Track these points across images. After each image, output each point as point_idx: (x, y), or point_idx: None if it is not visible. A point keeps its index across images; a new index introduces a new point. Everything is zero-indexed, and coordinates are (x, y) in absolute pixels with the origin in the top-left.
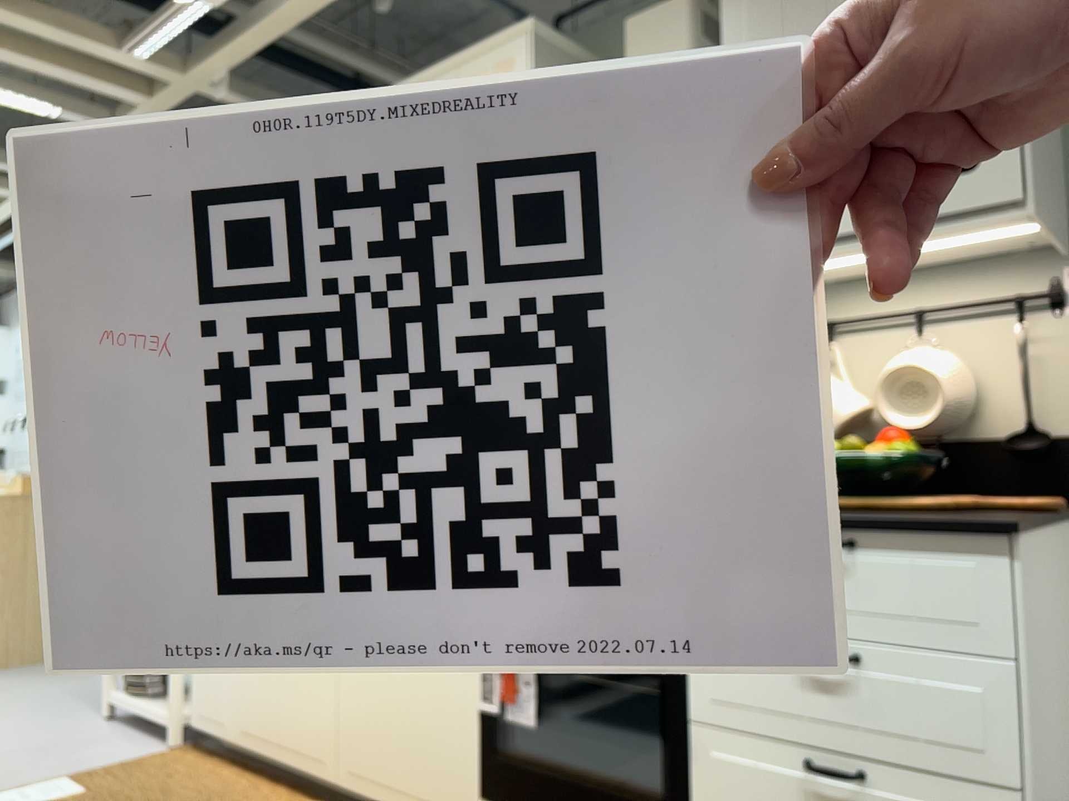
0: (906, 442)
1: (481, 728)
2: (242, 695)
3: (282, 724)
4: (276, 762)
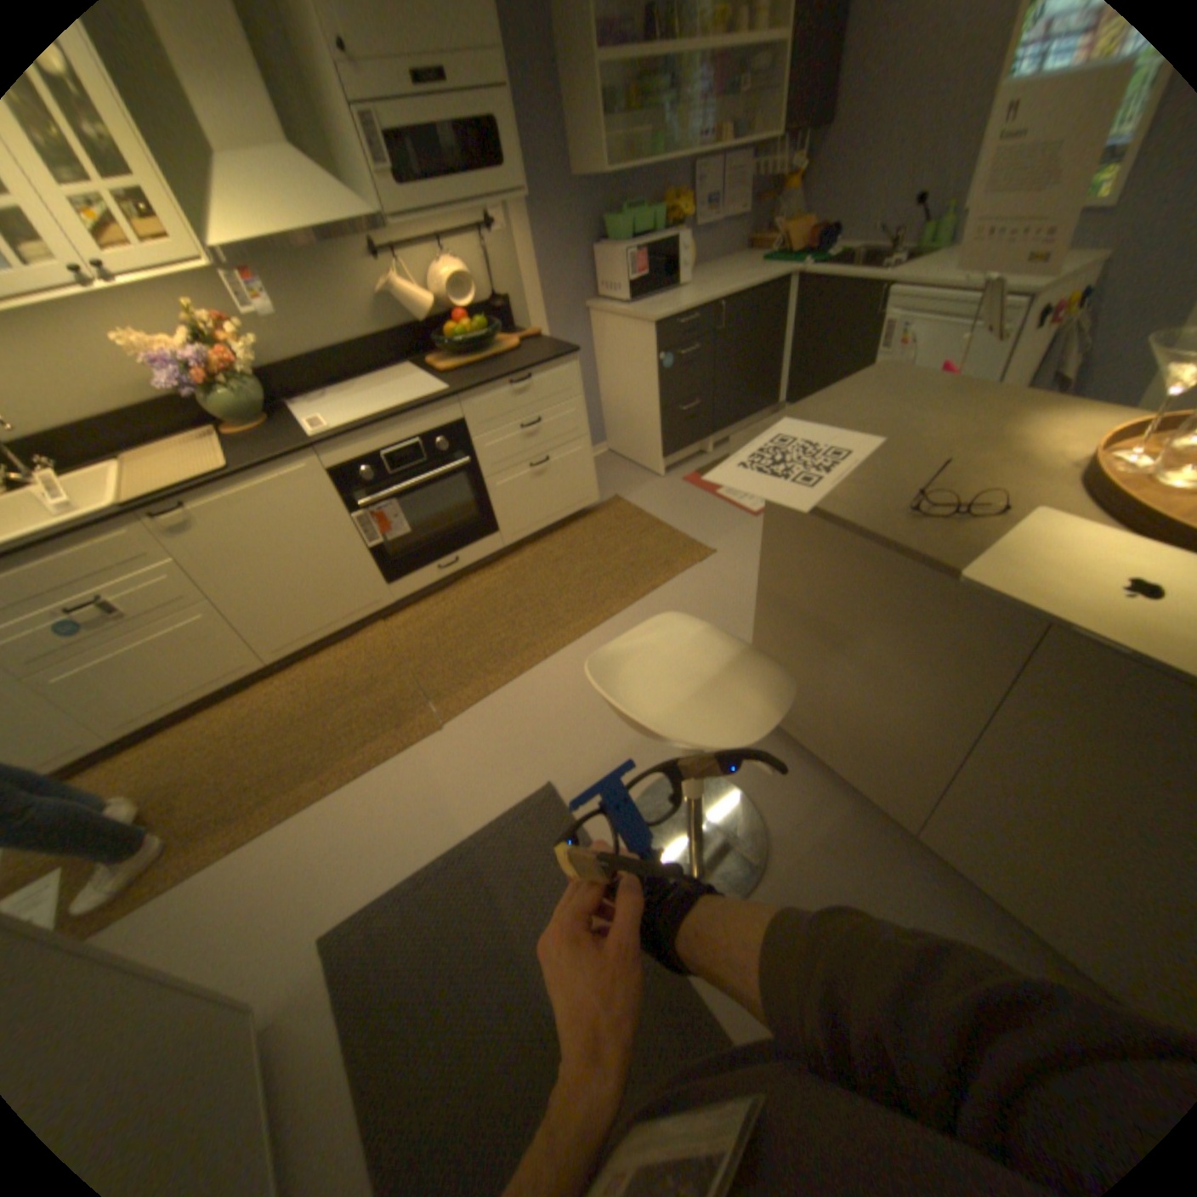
0: (472, 317)
1: (372, 555)
2: (95, 708)
3: (175, 682)
4: (186, 705)
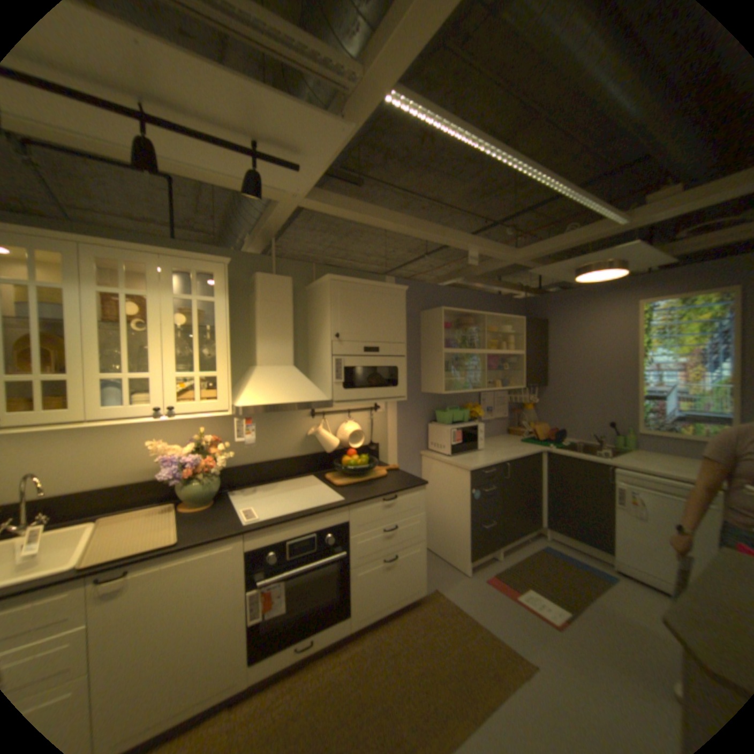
0: (360, 454)
1: (247, 634)
2: None
3: None
4: None
